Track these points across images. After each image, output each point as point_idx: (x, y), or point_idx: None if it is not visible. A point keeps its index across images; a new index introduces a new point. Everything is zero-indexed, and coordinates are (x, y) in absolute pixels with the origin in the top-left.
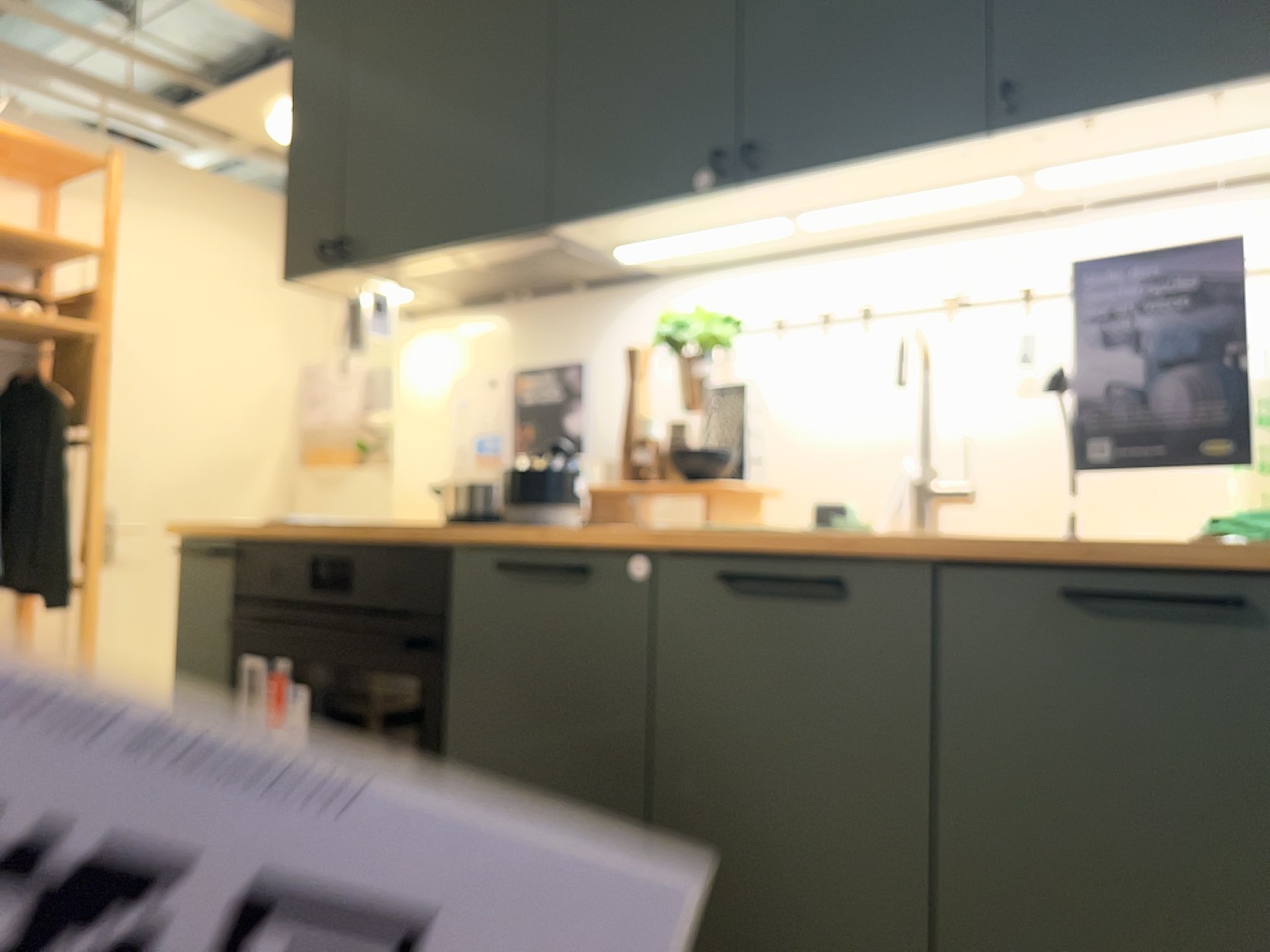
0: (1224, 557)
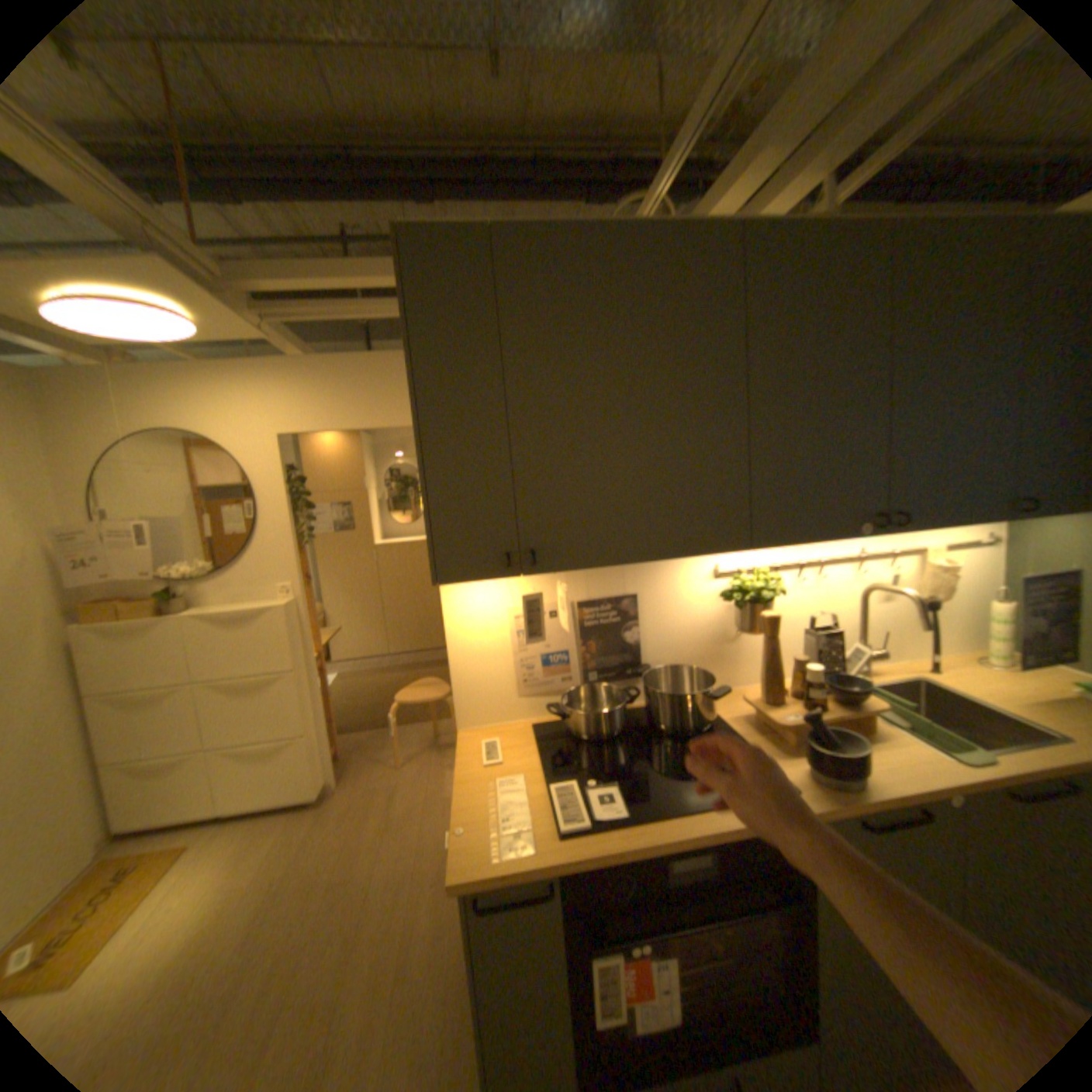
0: None
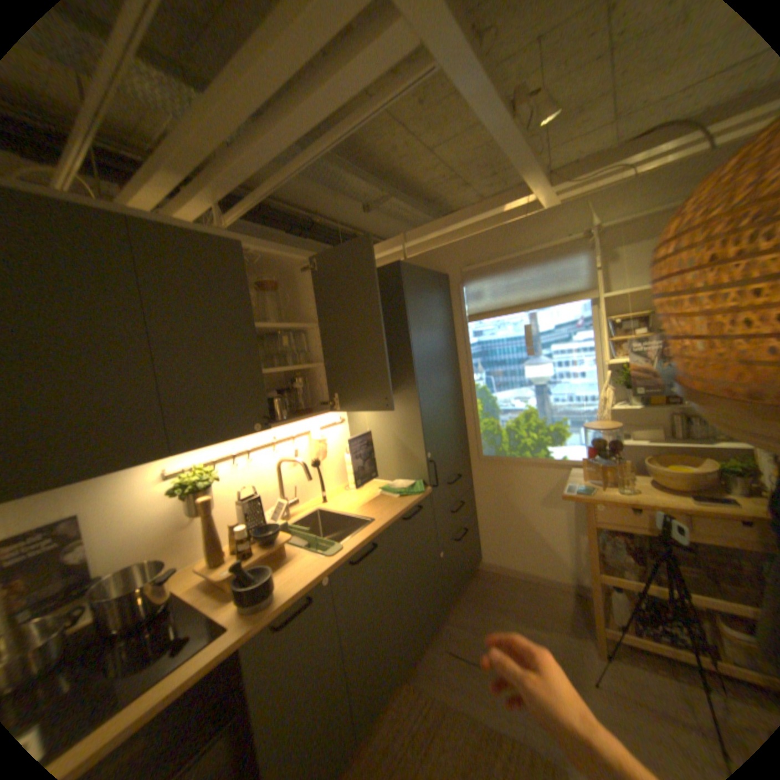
0: (418, 501)
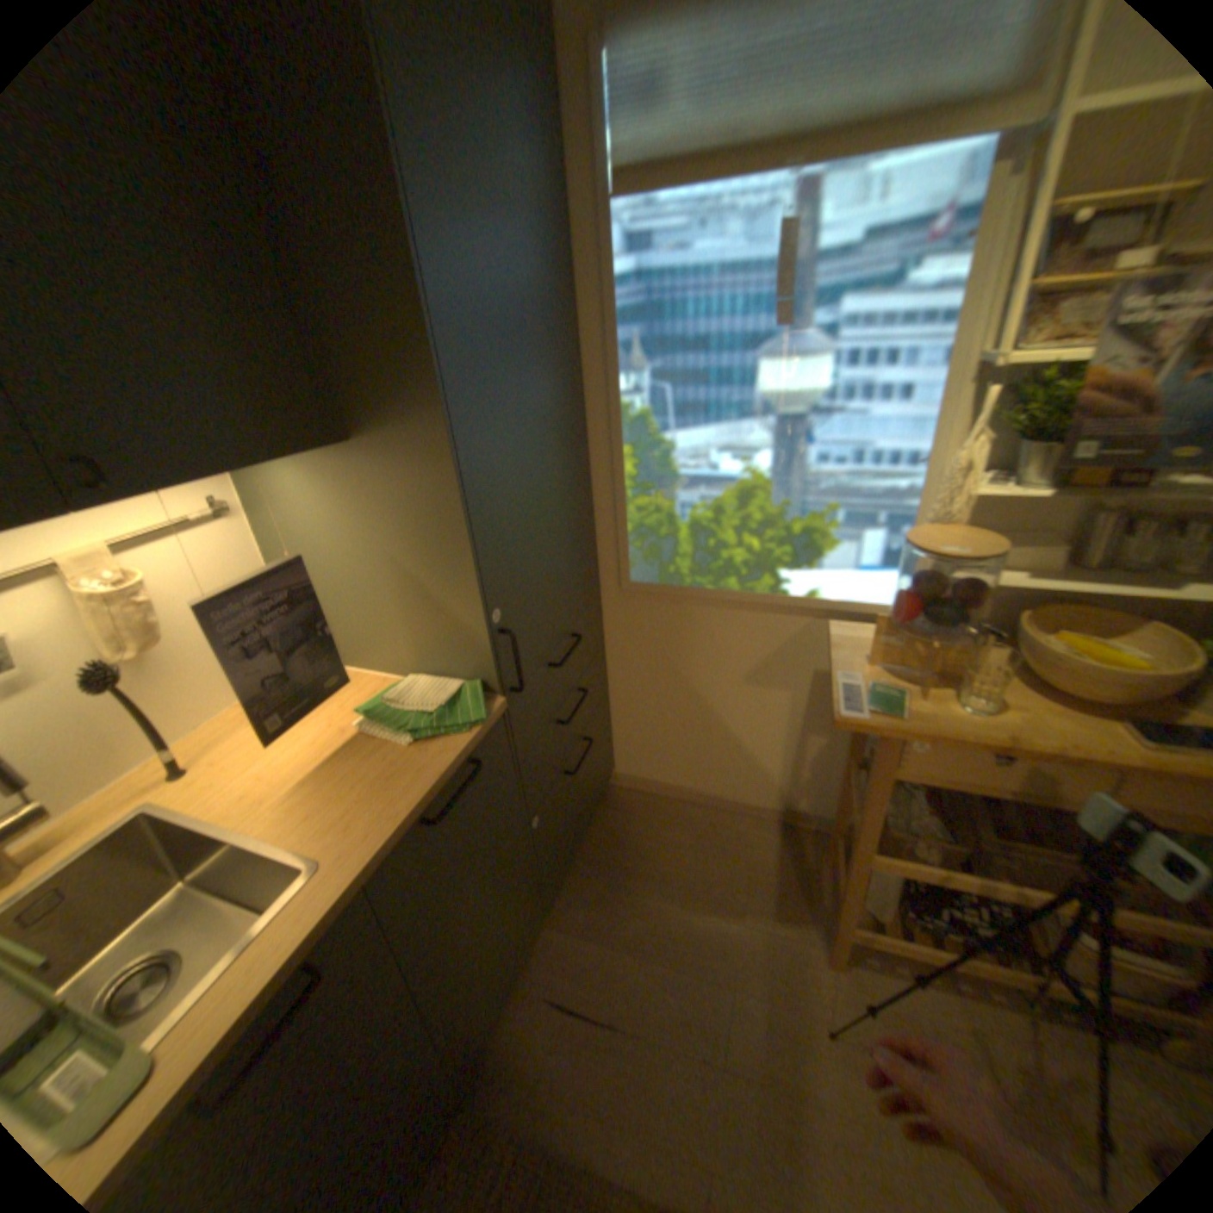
0: (467, 753)
